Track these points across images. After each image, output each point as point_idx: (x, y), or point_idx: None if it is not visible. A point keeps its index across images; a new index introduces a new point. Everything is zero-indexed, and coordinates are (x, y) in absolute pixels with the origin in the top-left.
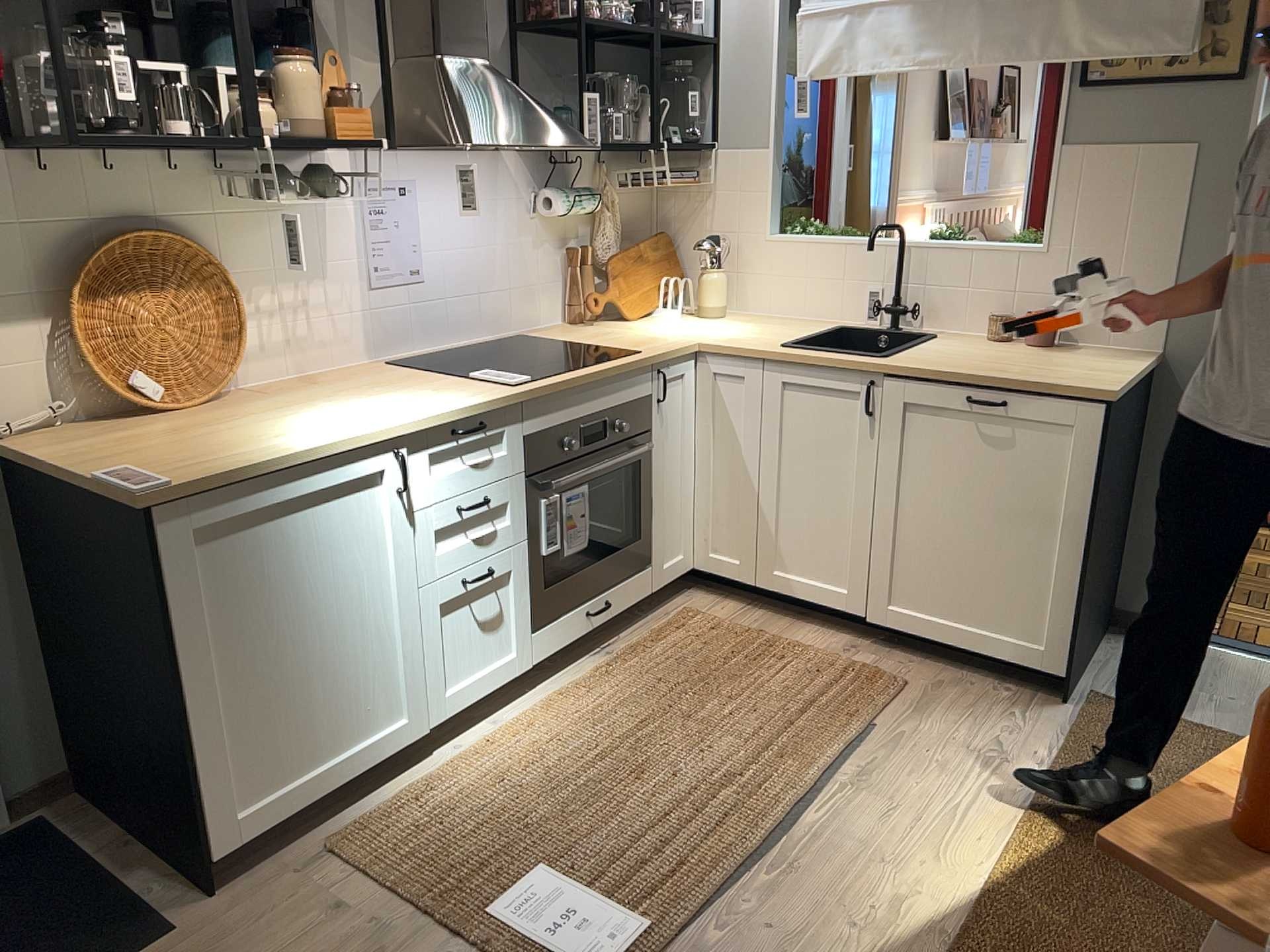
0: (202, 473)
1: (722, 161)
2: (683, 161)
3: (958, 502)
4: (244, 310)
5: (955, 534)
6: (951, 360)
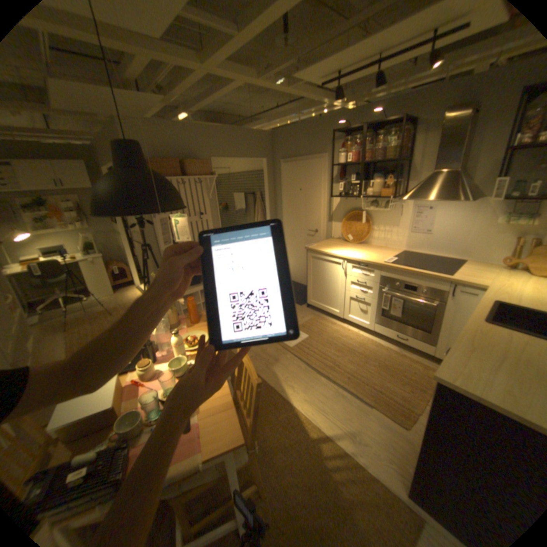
0: (314, 248)
1: None
2: None
3: None
4: (370, 228)
5: None
6: (499, 342)
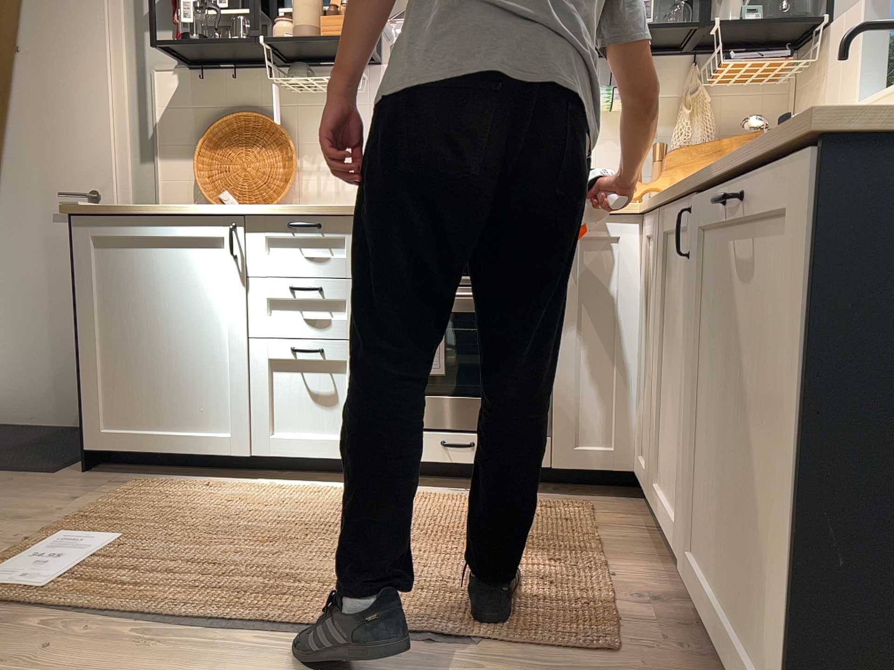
0: (103, 206)
1: (829, 36)
2: (807, 52)
3: (733, 389)
4: (292, 162)
5: (730, 445)
6: None
